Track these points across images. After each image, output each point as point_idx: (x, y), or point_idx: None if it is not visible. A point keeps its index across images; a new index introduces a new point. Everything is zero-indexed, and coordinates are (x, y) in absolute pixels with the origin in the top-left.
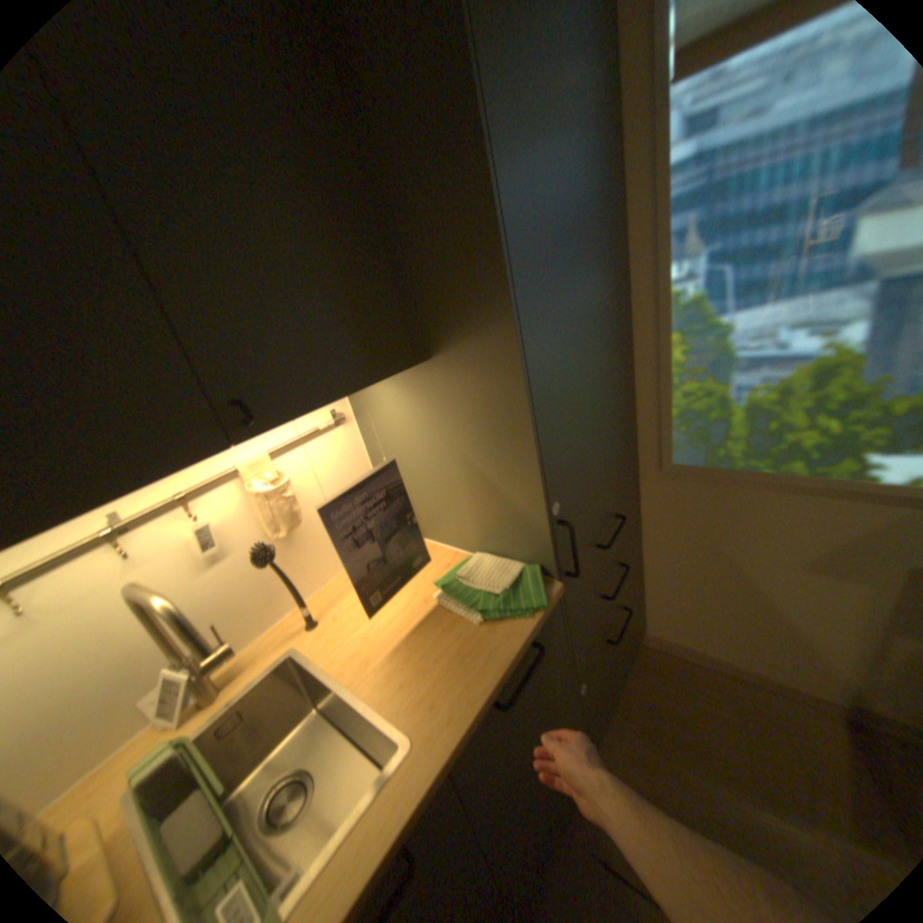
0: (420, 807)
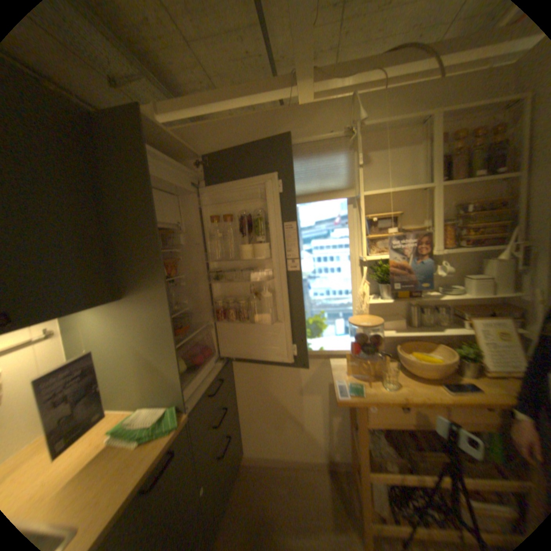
0: None
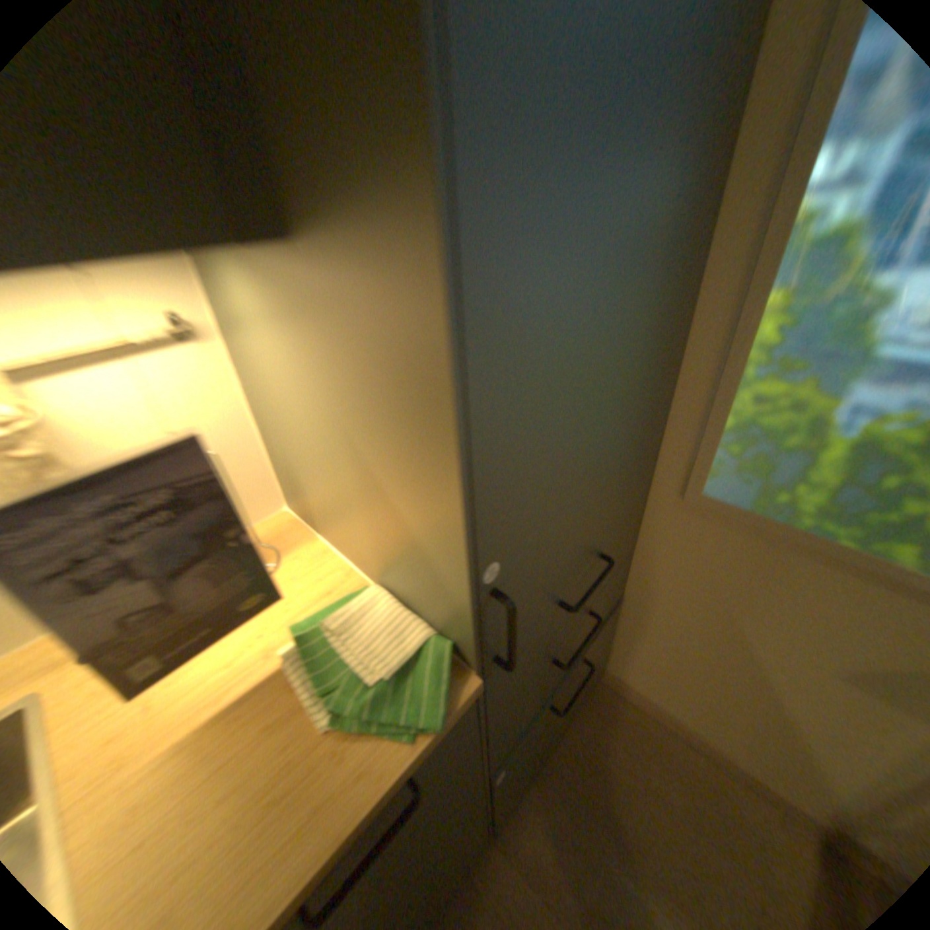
0: None
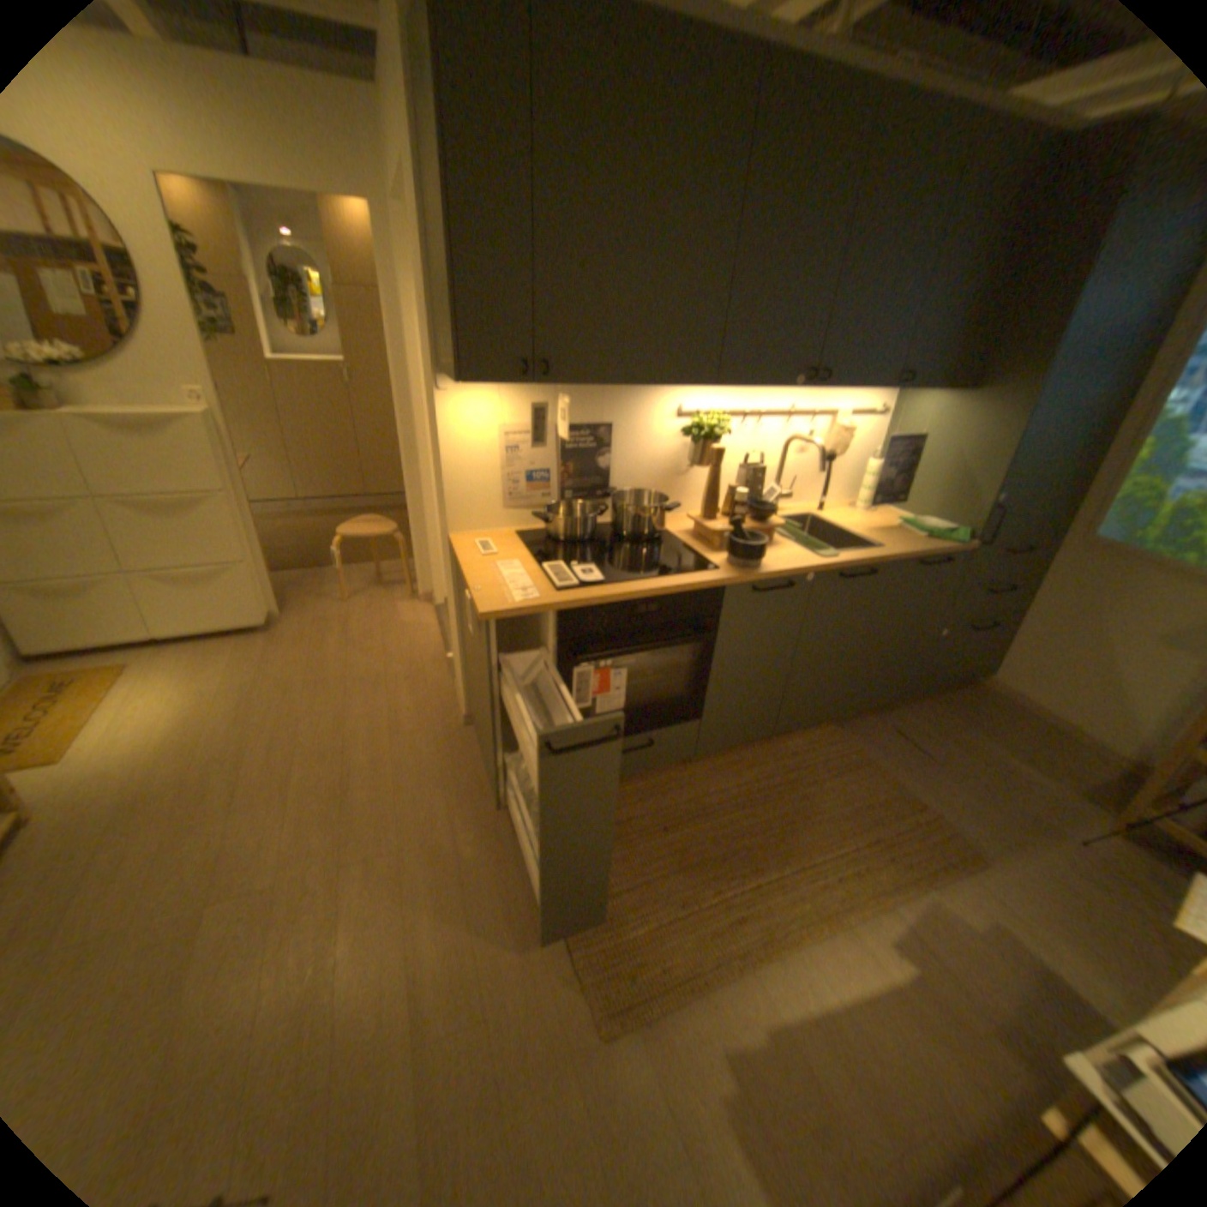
0: (886, 560)
